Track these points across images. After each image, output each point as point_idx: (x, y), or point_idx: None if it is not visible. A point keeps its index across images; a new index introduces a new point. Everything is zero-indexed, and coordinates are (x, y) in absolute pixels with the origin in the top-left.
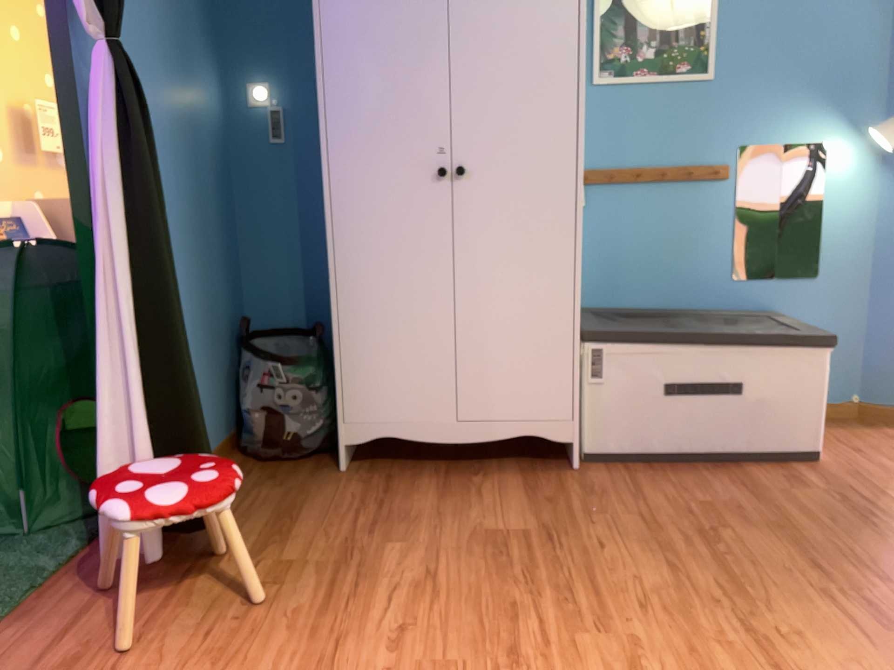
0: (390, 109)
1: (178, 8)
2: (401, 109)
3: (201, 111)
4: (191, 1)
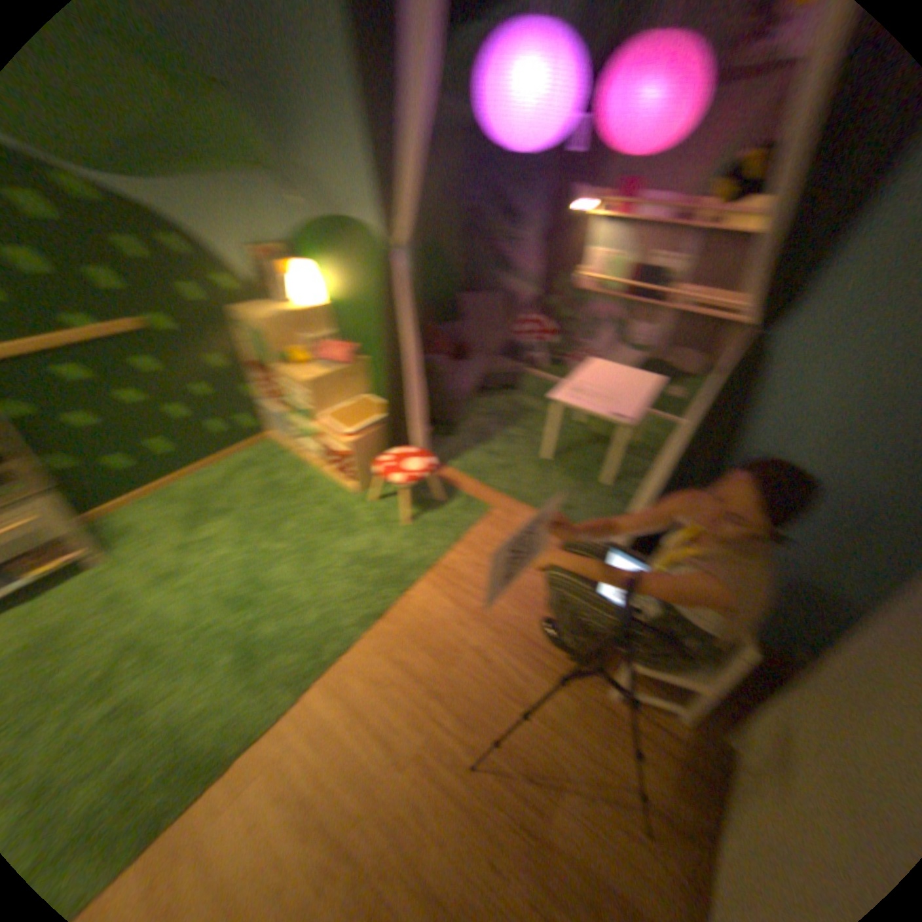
0: None
1: None
2: None
3: None
4: None
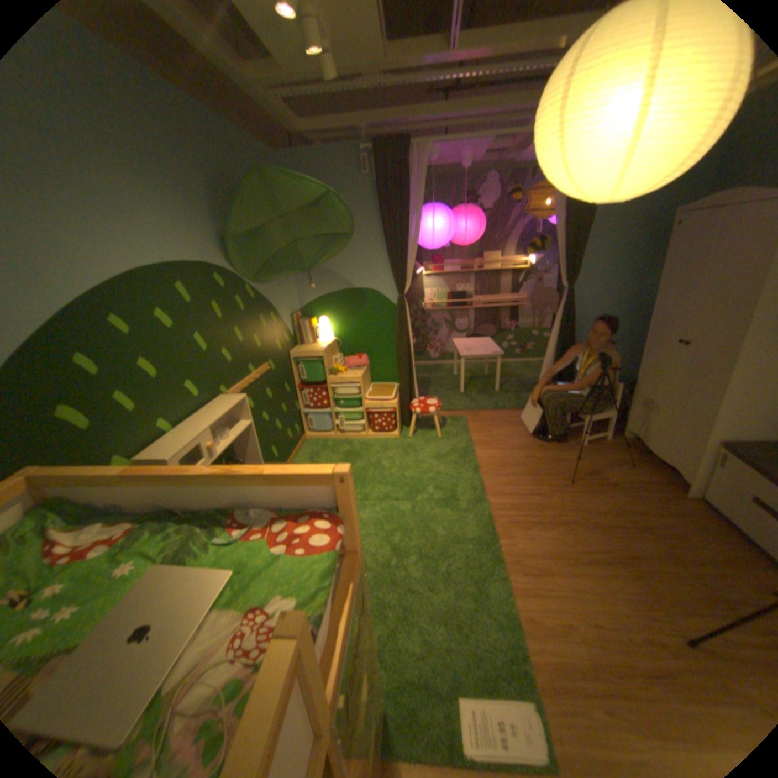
0: (673, 311)
1: (646, 255)
2: (676, 312)
3: (651, 291)
4: (661, 248)
